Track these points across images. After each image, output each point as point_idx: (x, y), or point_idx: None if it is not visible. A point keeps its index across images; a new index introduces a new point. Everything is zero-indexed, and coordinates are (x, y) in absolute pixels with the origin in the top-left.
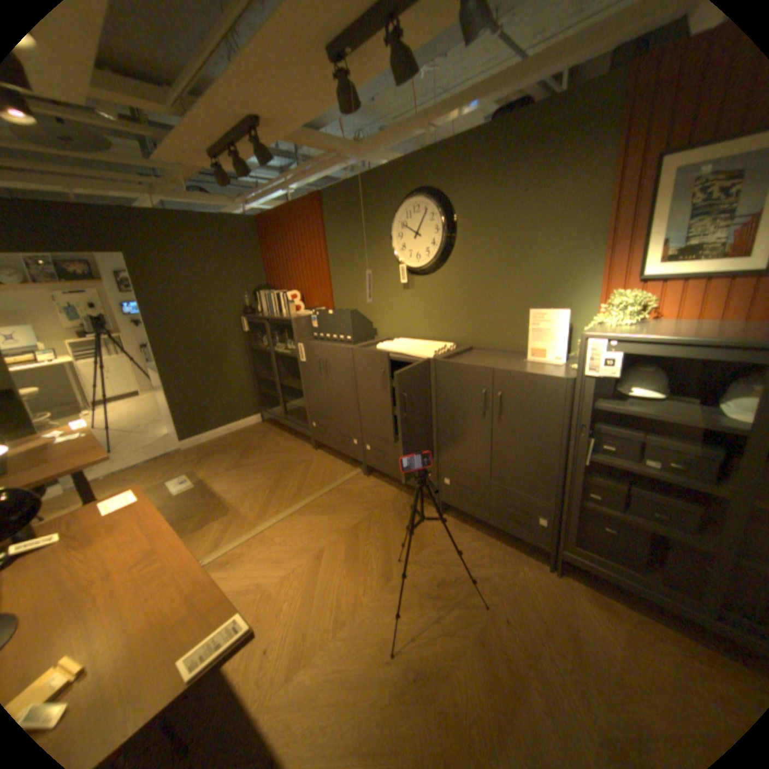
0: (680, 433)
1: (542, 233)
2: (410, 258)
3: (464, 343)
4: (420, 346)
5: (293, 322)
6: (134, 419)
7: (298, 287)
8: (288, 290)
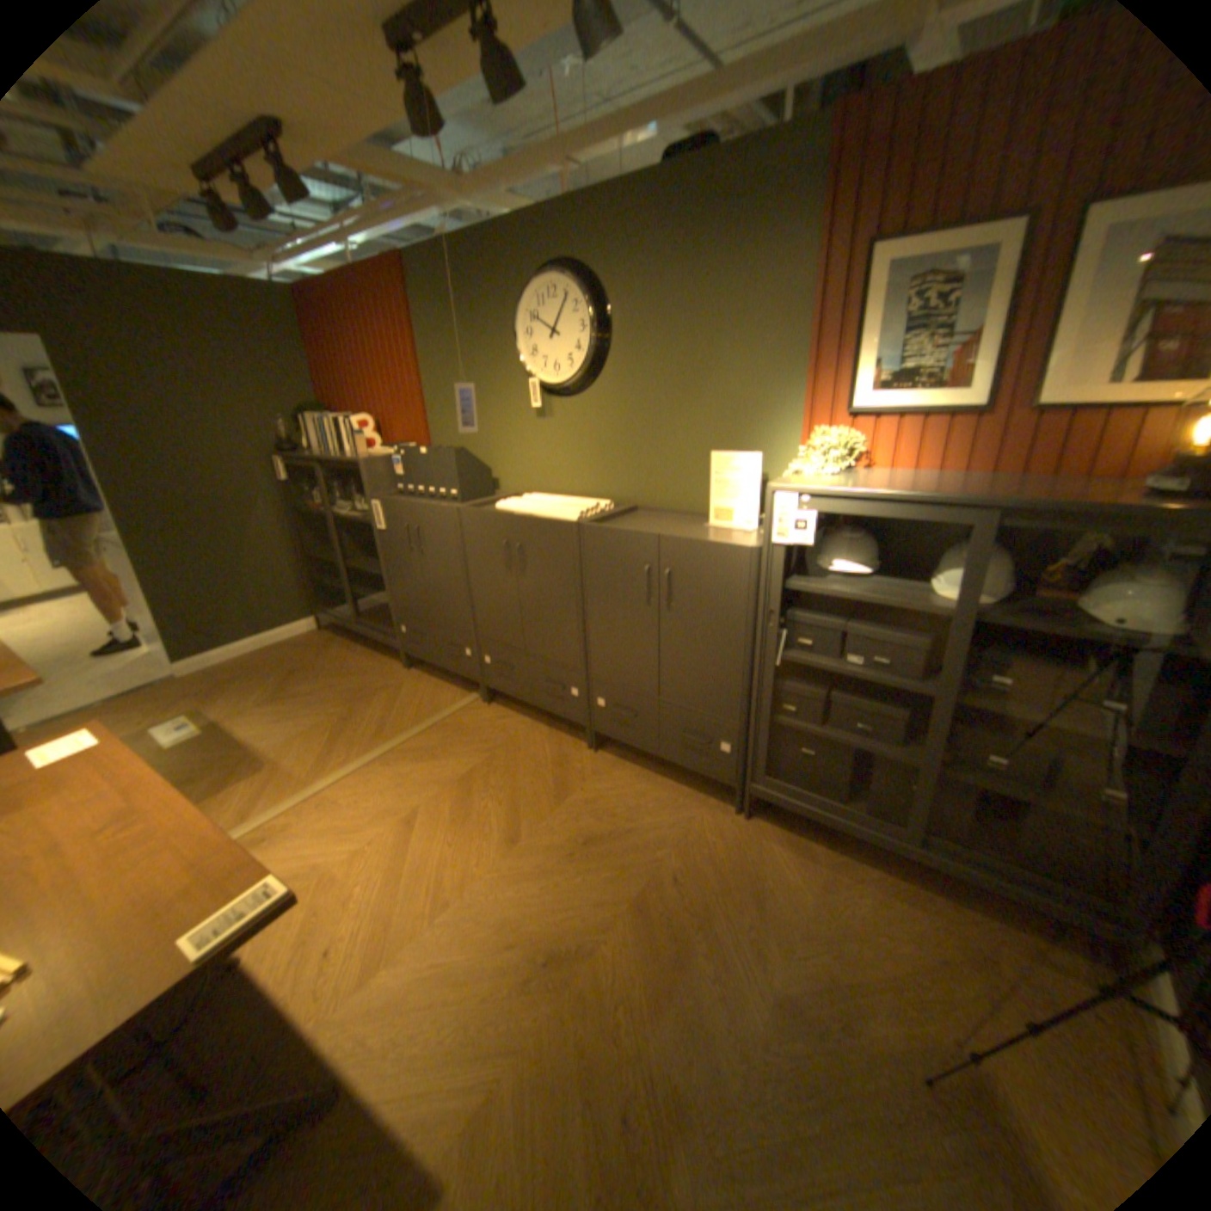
0: (886, 620)
1: (728, 341)
2: (546, 368)
3: (626, 501)
4: (561, 505)
5: (362, 464)
6: (83, 627)
7: (371, 406)
8: (355, 412)
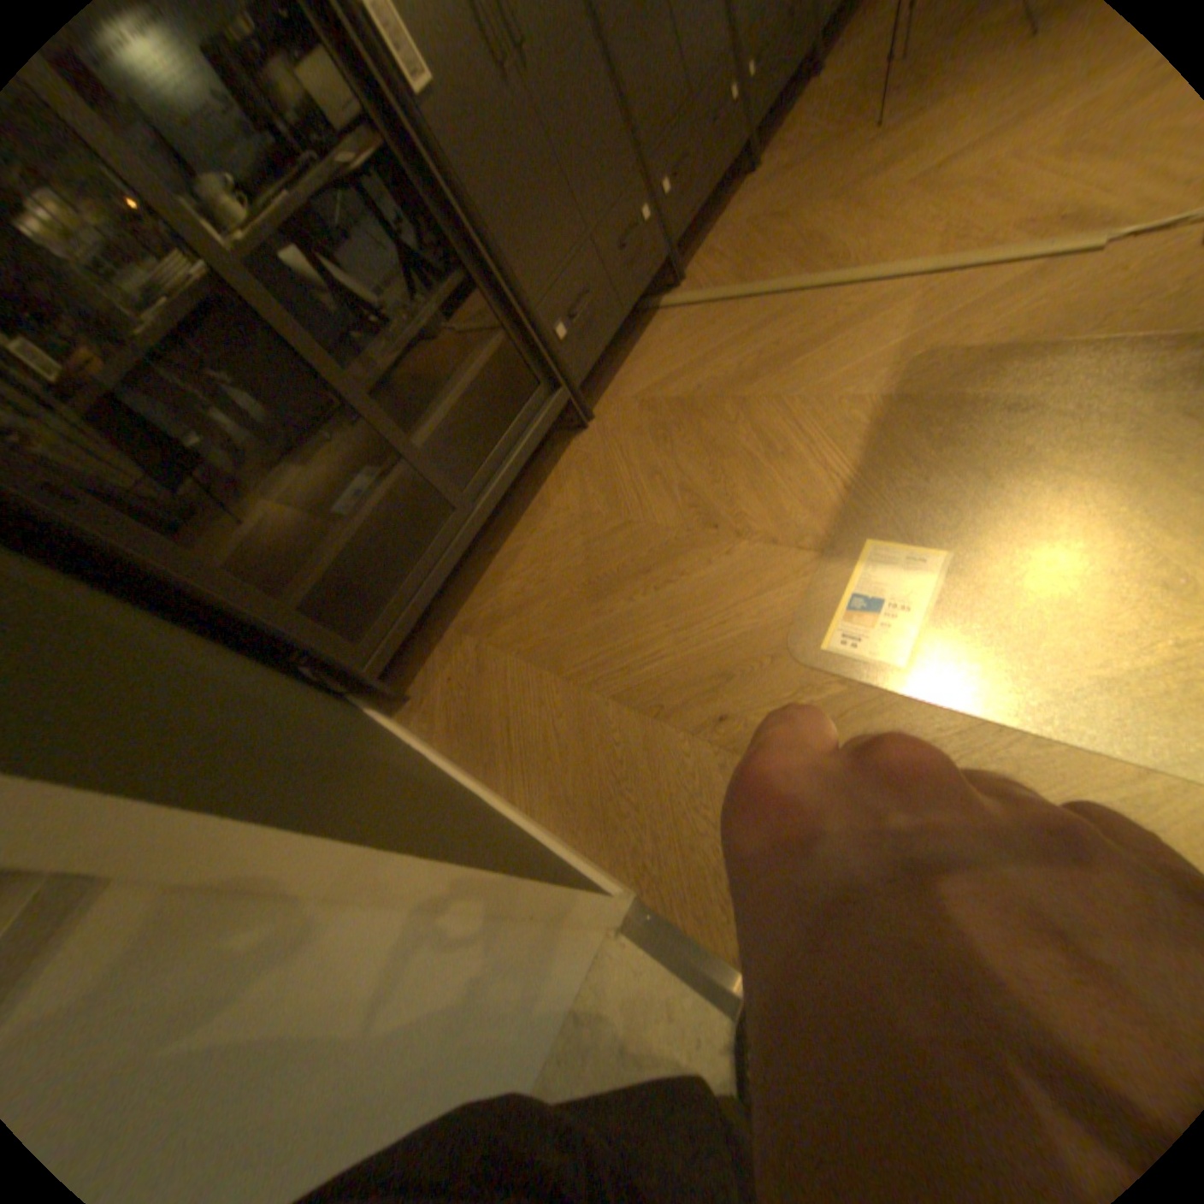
0: None
1: None
2: None
3: None
4: None
5: None
6: None
7: None
8: None
